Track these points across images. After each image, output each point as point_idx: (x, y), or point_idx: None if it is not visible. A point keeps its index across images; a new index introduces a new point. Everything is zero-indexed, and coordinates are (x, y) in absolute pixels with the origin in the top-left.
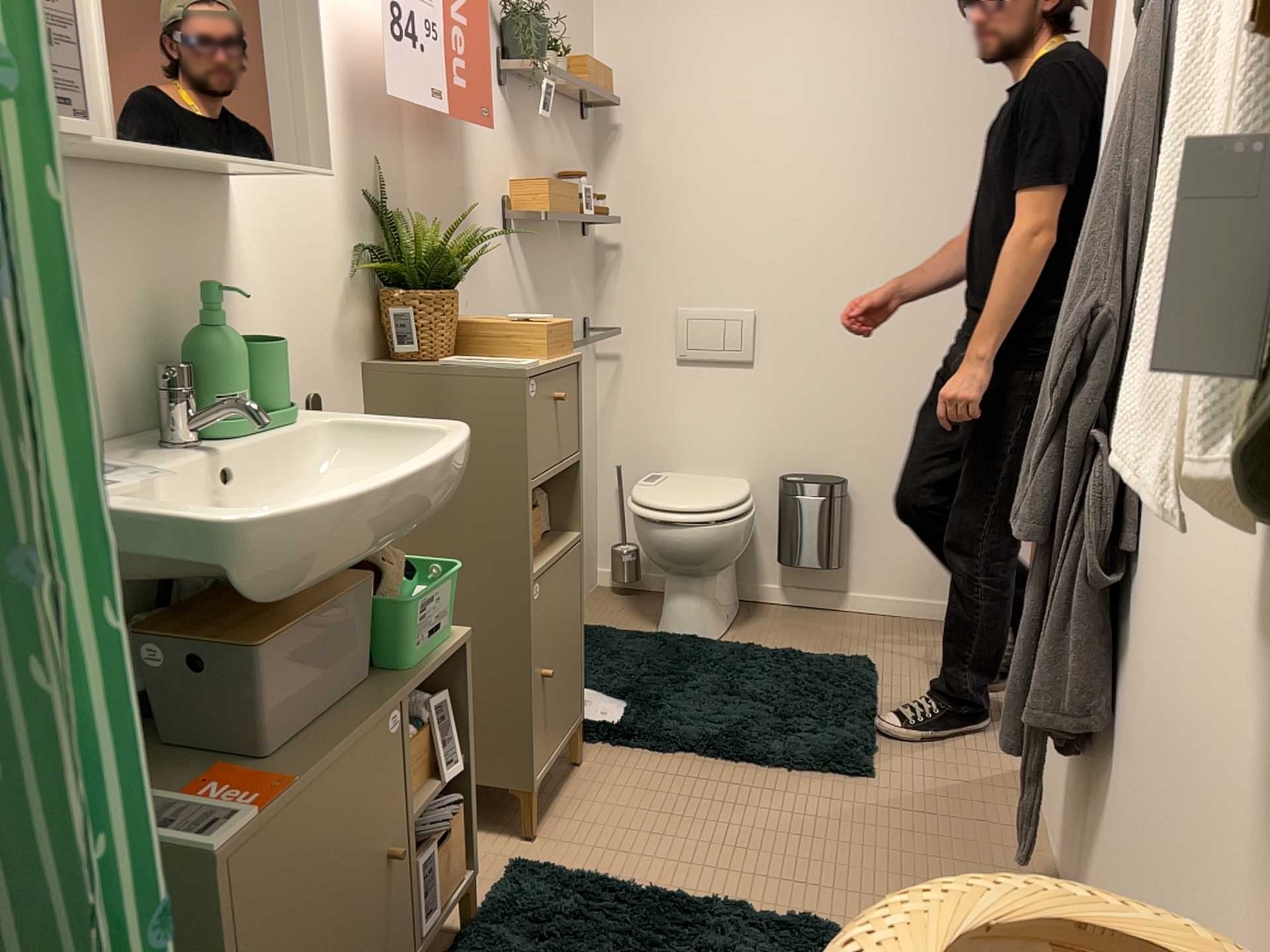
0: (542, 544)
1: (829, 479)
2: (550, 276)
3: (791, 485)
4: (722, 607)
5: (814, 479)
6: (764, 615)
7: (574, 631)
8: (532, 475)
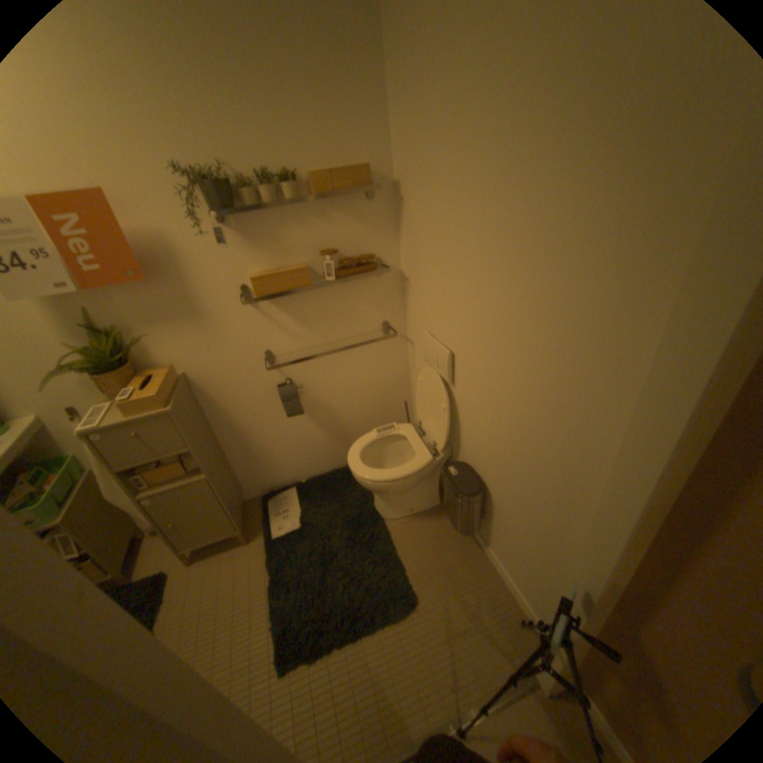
0: (176, 477)
1: (476, 482)
2: (315, 307)
3: (446, 471)
4: (401, 504)
5: (467, 476)
6: (442, 518)
7: (207, 511)
8: (107, 469)
